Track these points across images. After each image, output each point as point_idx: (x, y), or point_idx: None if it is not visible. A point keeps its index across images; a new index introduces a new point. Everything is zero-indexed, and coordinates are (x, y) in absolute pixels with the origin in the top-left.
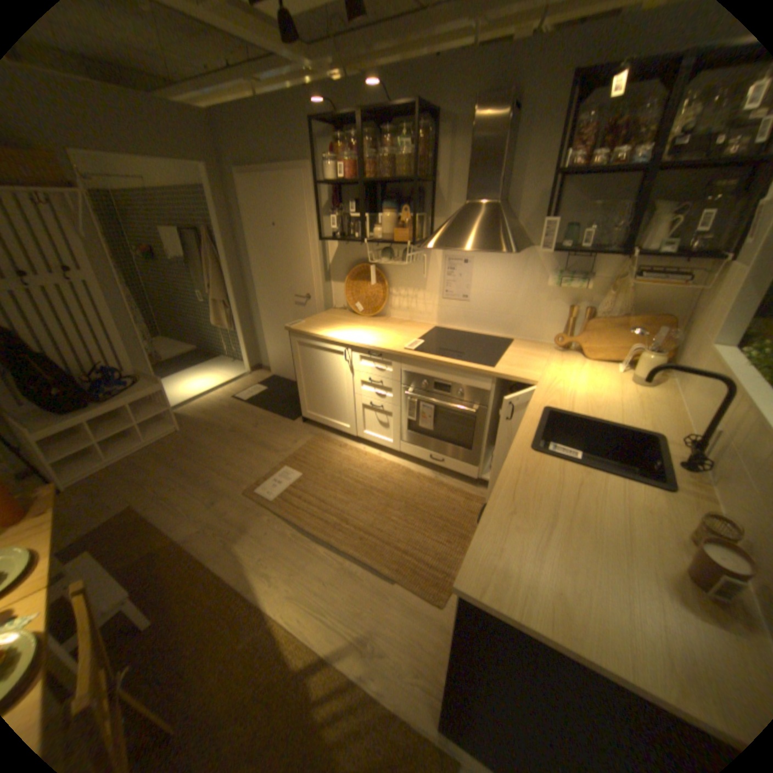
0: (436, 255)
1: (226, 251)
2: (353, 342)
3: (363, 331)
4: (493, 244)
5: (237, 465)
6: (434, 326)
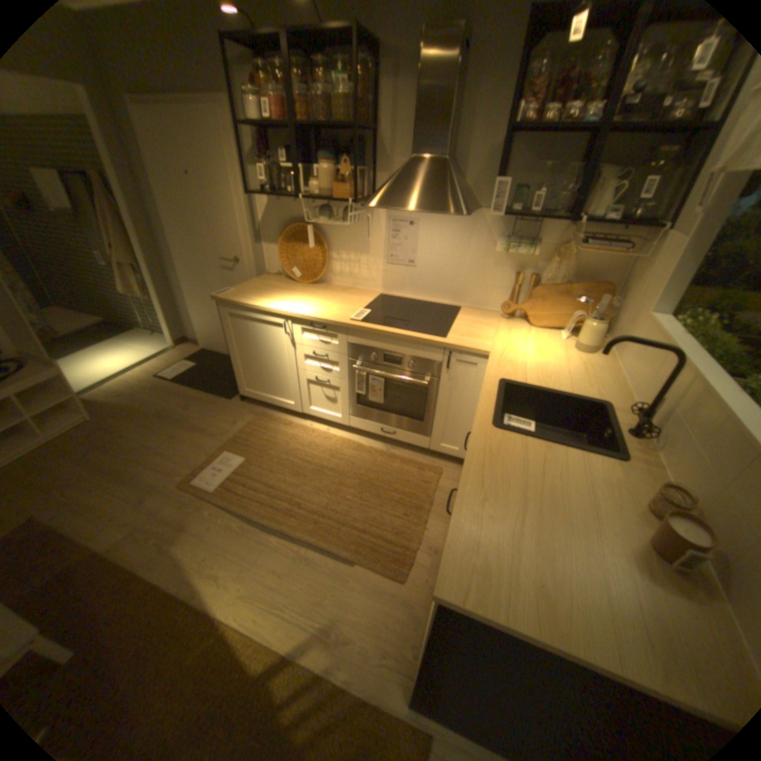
0: (380, 216)
1: (129, 204)
2: (293, 313)
3: (303, 300)
4: (444, 205)
5: (167, 454)
6: (379, 293)
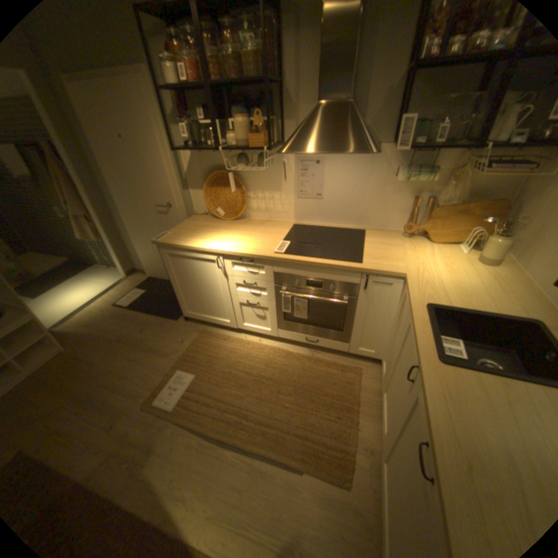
0: (289, 157)
1: (73, 166)
2: (223, 250)
3: (229, 236)
4: (354, 144)
5: (129, 378)
6: (292, 223)
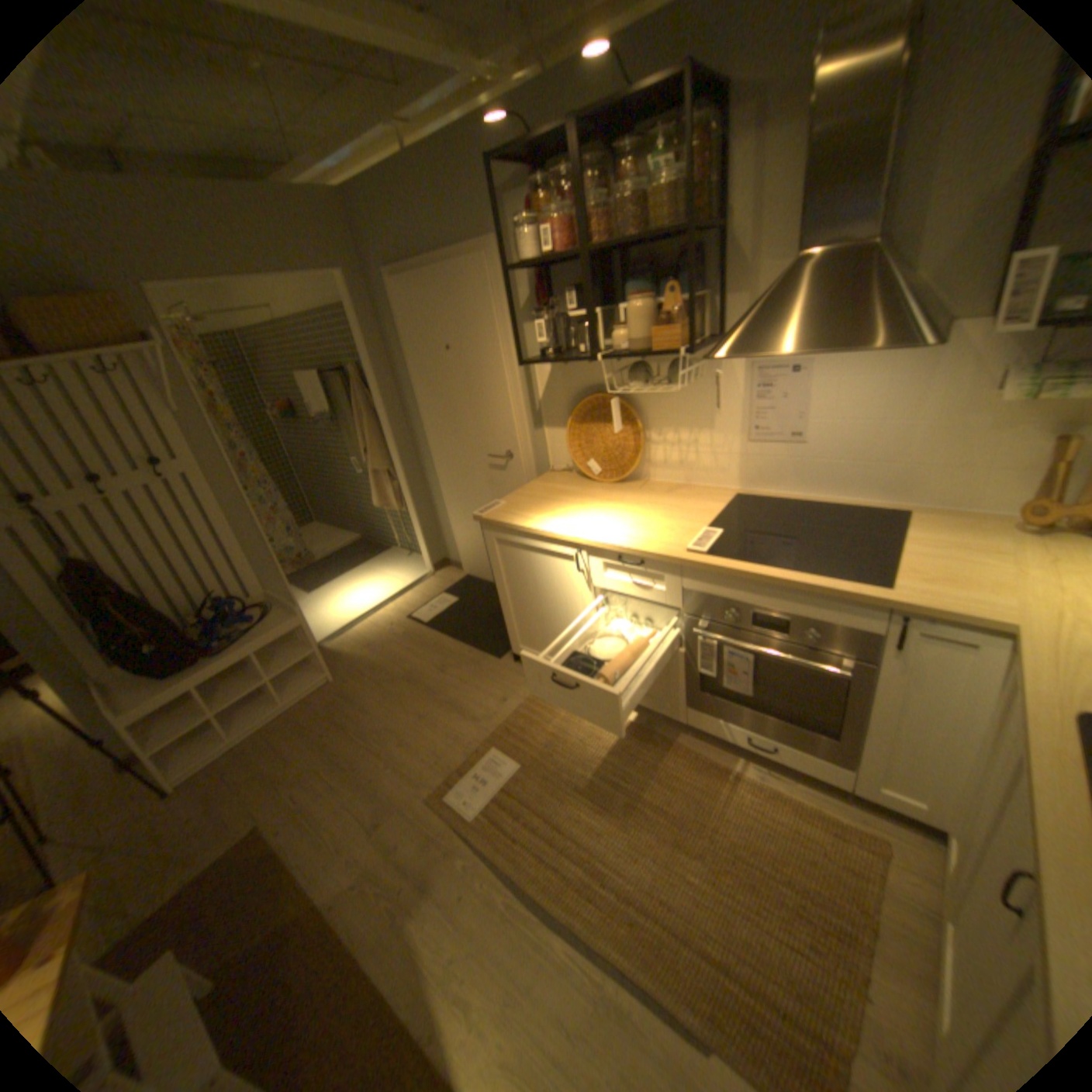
0: (733, 363)
1: (384, 397)
2: (589, 539)
3: (604, 513)
4: (879, 331)
5: (414, 746)
6: (734, 491)
